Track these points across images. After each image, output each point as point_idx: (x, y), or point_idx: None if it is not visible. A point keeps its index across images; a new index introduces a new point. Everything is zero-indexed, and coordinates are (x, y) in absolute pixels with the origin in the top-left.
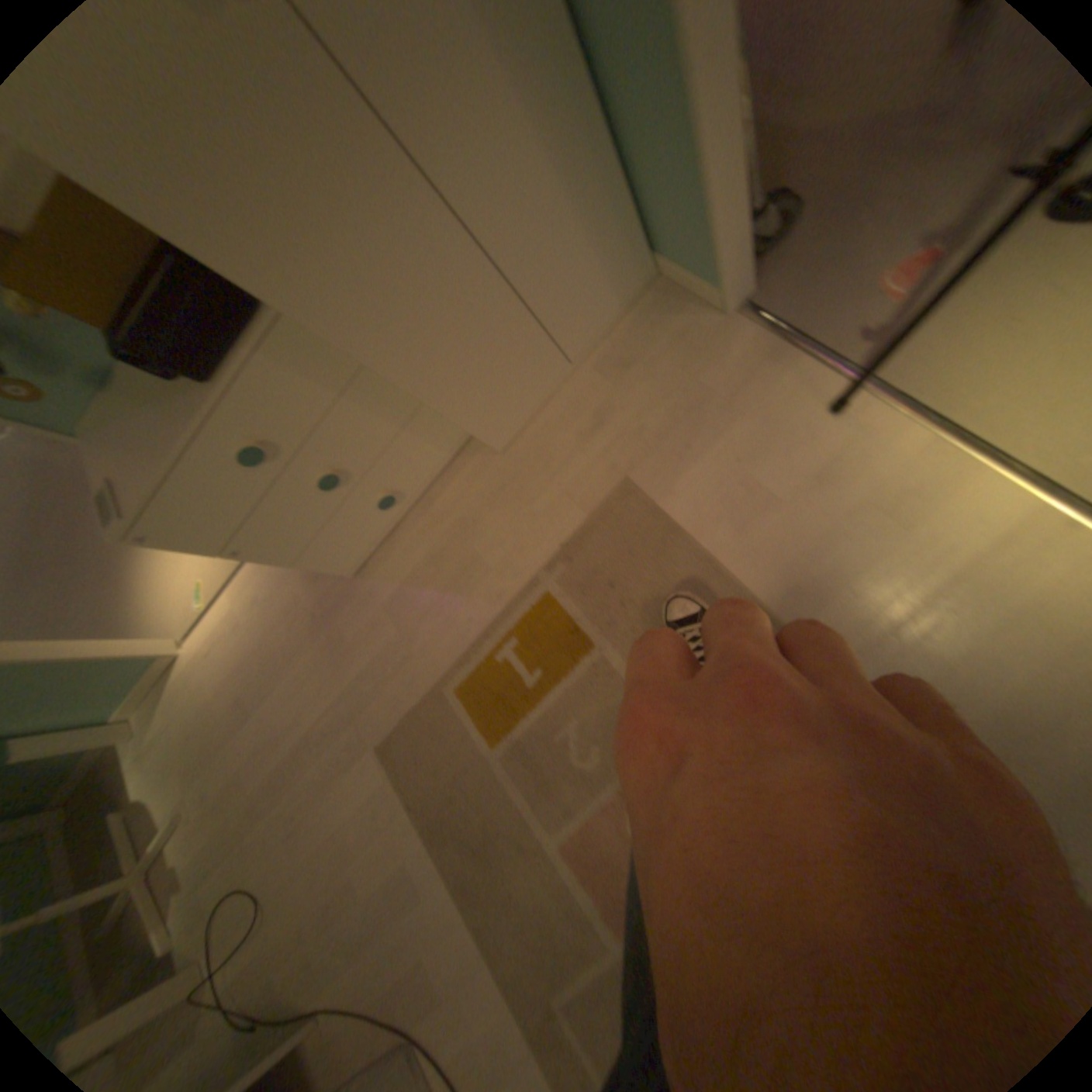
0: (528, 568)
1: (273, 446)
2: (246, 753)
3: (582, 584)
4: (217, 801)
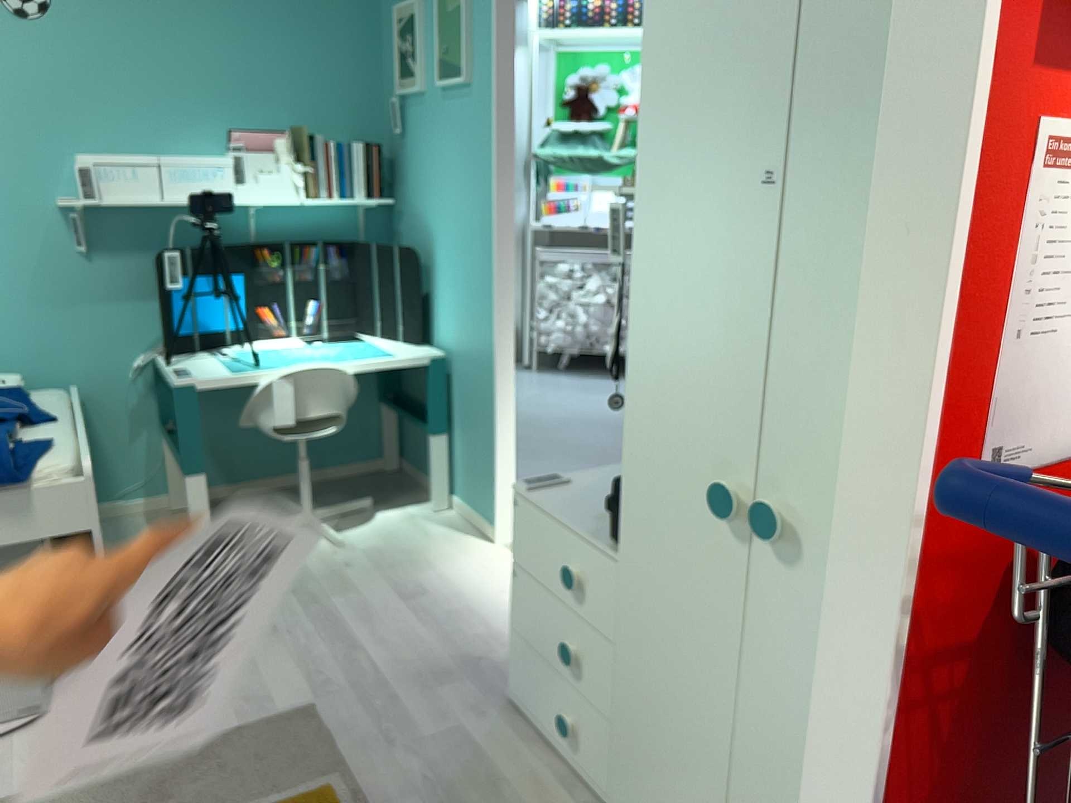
0: None
1: (582, 594)
2: (369, 597)
3: None
4: (337, 575)
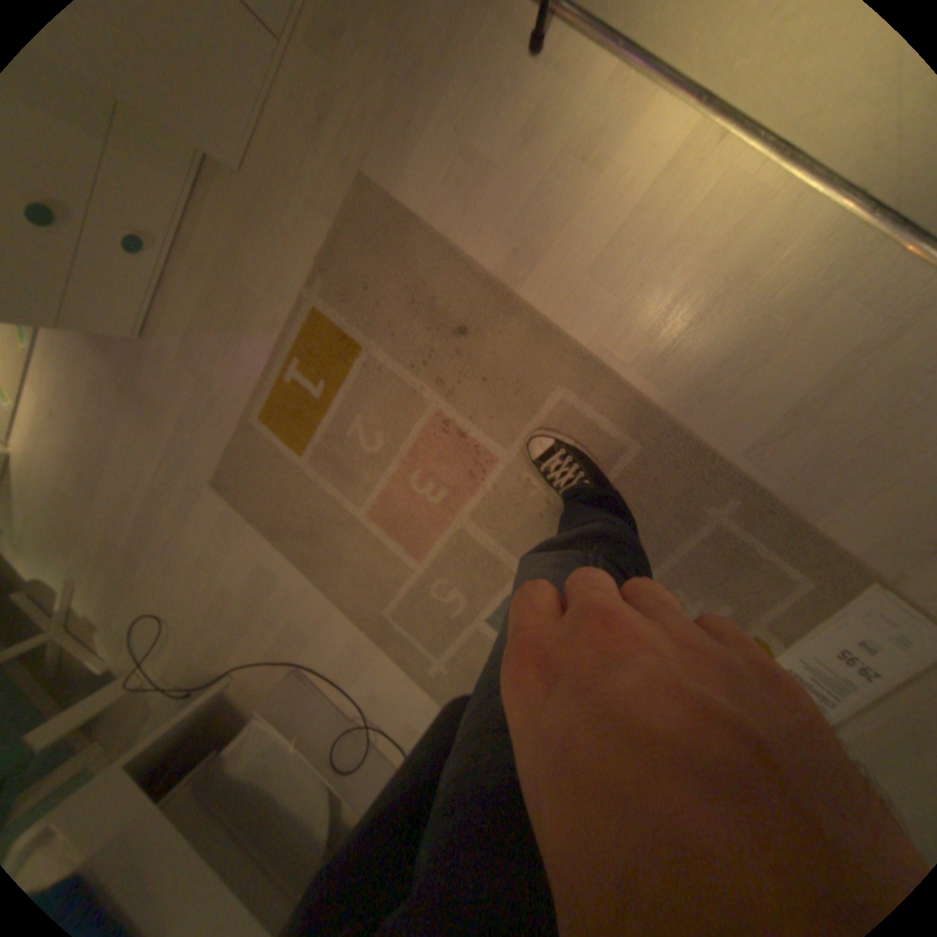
0: (291, 289)
1: None
2: (105, 517)
3: (340, 292)
4: (98, 560)
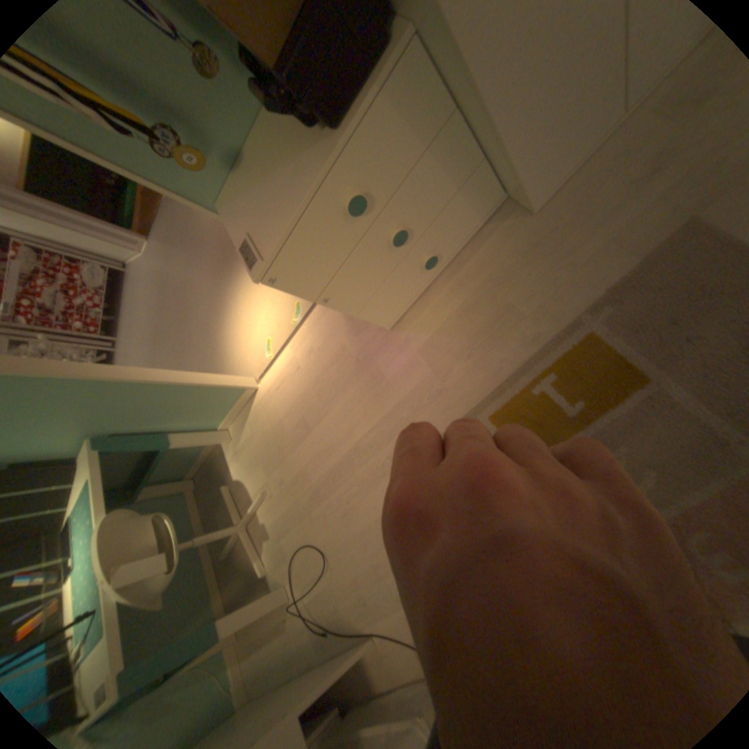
0: (567, 312)
1: (370, 198)
2: (309, 454)
3: (635, 323)
4: (290, 485)
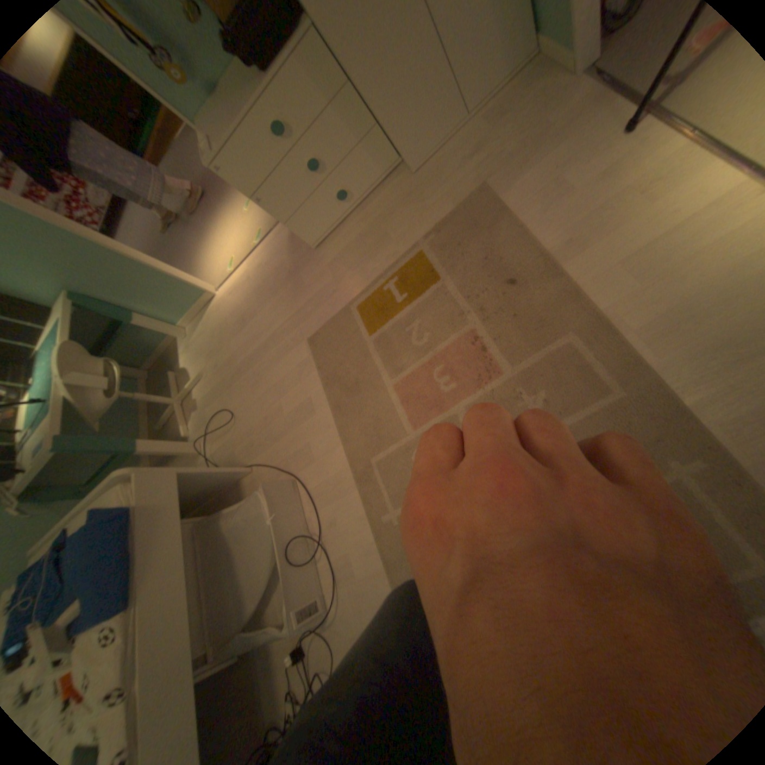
0: (412, 238)
1: (286, 126)
2: (239, 343)
3: (441, 244)
4: (220, 367)
